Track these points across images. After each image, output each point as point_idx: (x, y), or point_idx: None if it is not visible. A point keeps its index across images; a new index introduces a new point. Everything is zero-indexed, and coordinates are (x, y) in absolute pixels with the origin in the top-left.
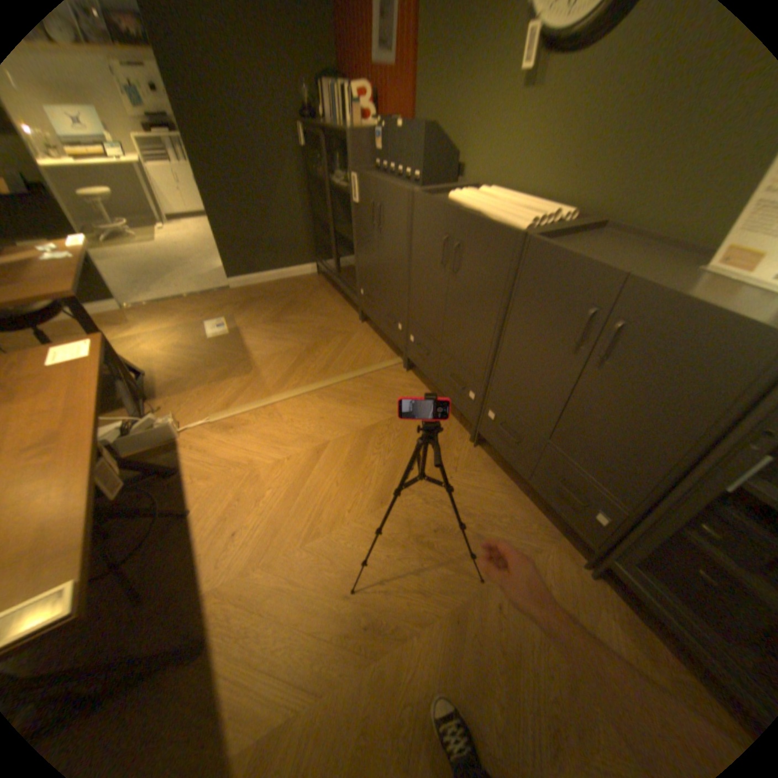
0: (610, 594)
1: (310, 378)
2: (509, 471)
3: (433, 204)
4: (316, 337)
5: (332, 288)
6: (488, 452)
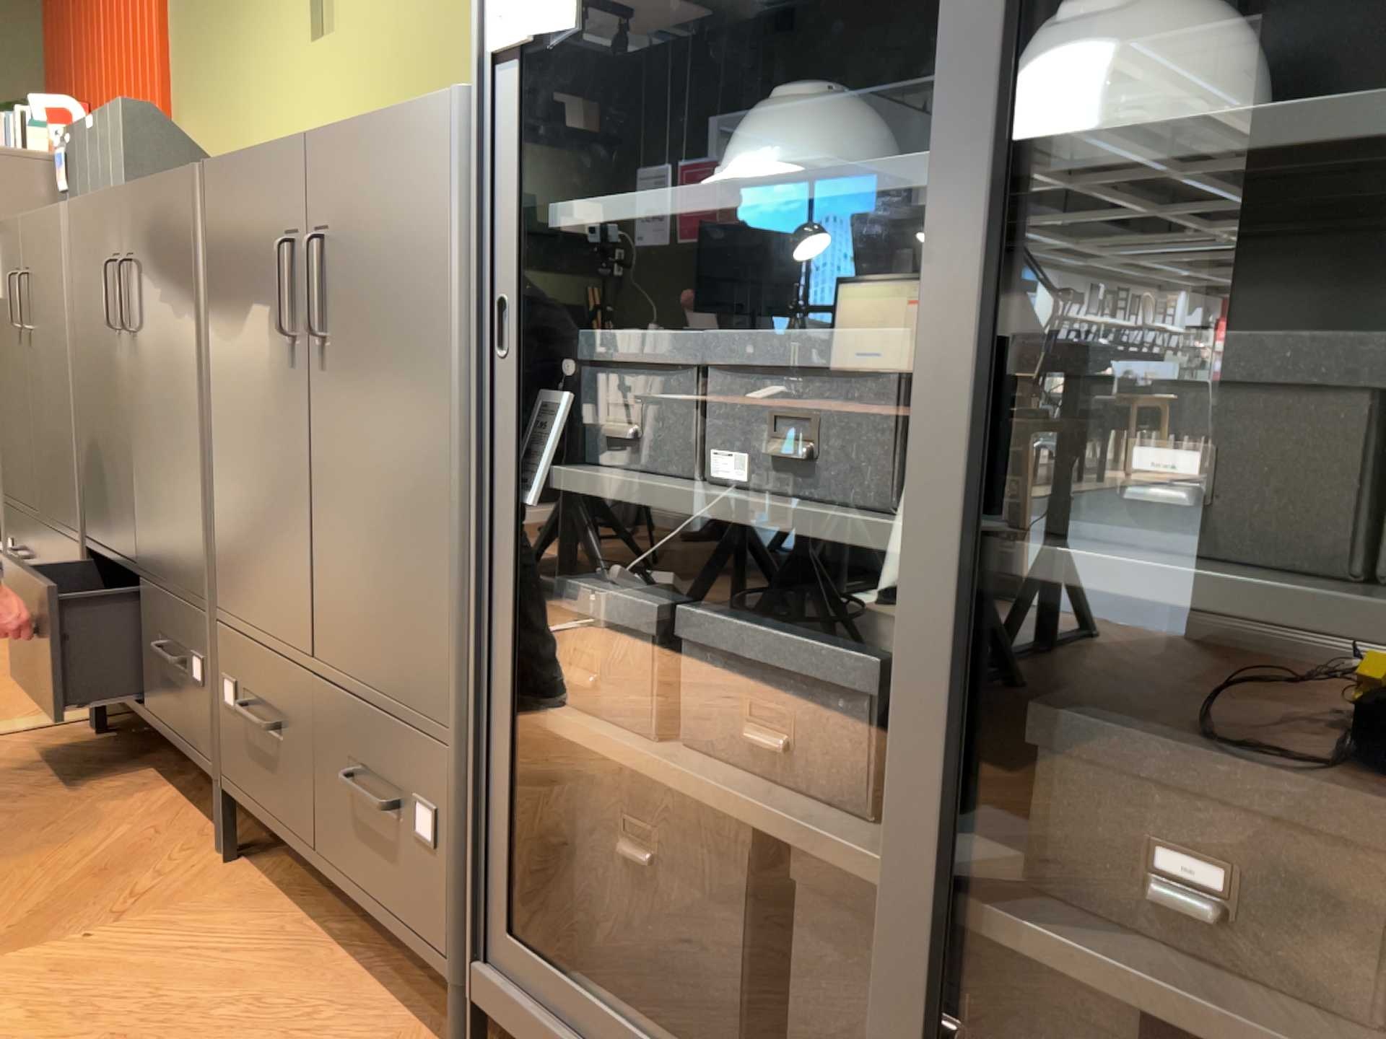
0: None
1: None
2: (311, 905)
3: (93, 206)
4: None
5: None
6: (264, 871)
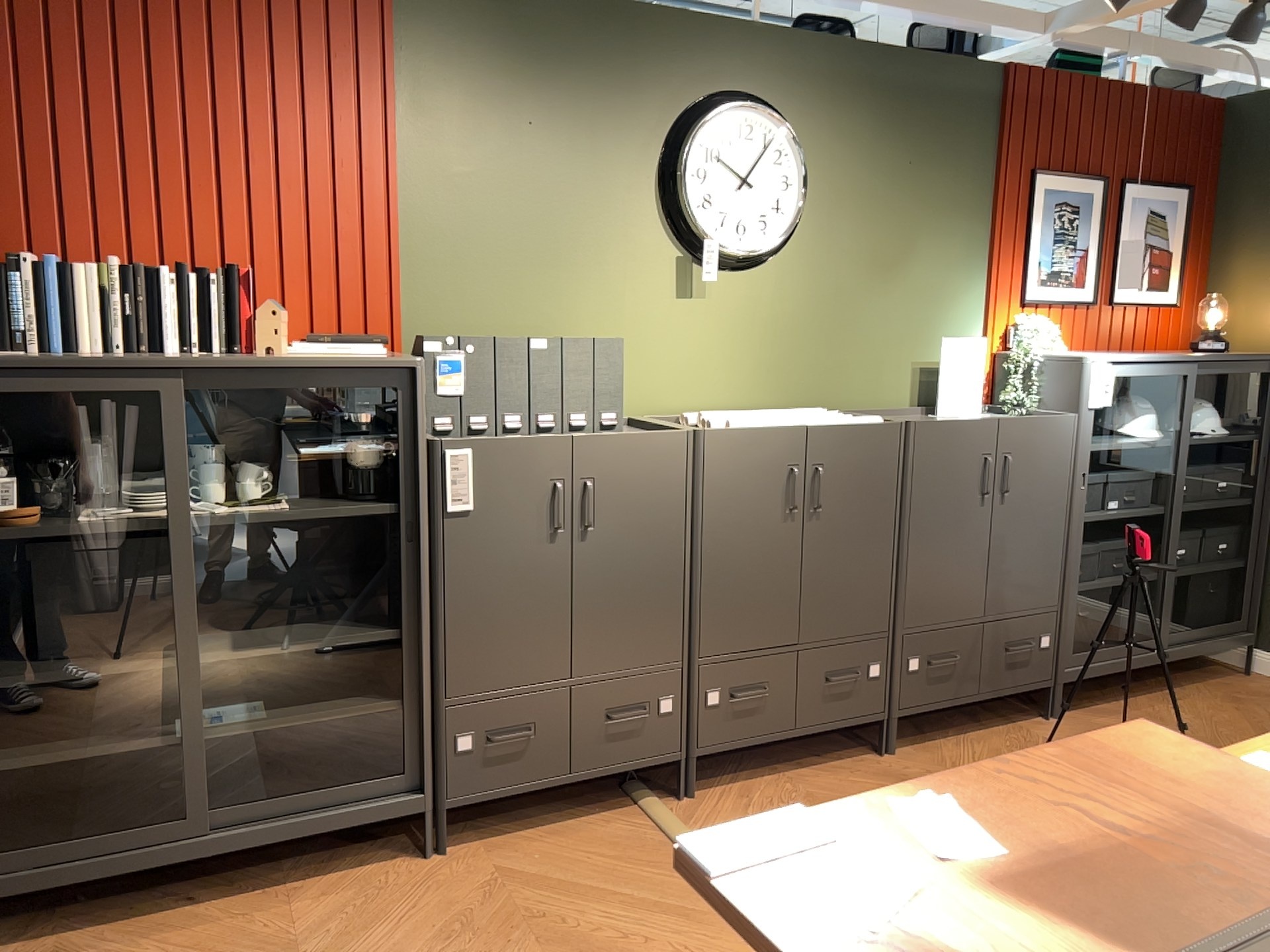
0: (1070, 715)
1: (719, 947)
2: (930, 738)
3: (756, 434)
4: (489, 946)
5: (97, 926)
6: (899, 747)
